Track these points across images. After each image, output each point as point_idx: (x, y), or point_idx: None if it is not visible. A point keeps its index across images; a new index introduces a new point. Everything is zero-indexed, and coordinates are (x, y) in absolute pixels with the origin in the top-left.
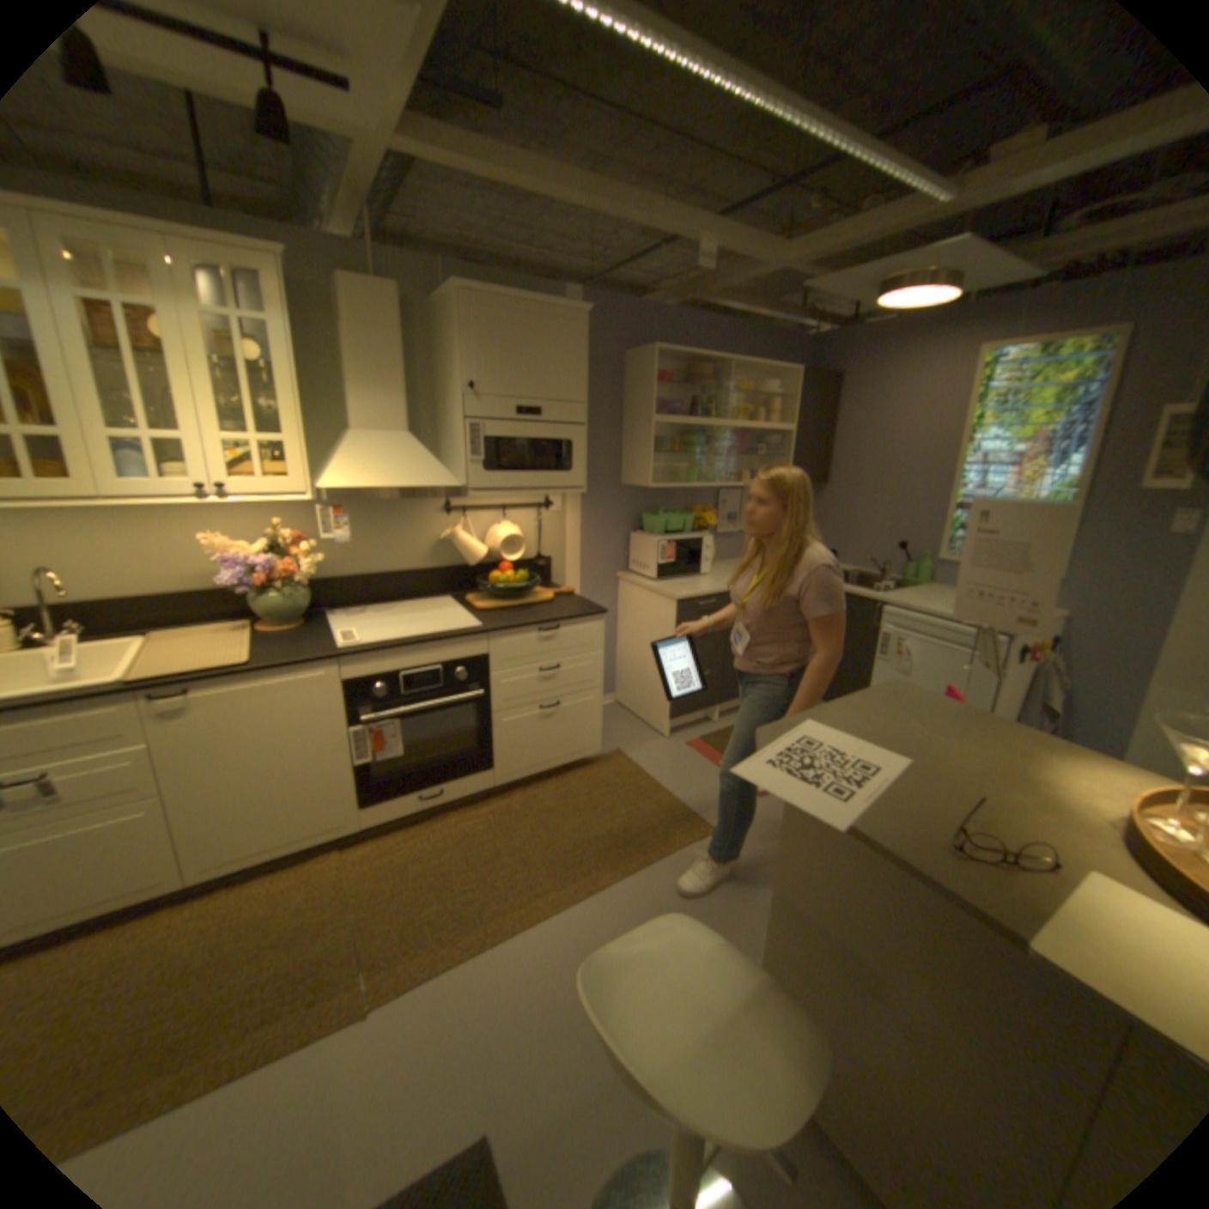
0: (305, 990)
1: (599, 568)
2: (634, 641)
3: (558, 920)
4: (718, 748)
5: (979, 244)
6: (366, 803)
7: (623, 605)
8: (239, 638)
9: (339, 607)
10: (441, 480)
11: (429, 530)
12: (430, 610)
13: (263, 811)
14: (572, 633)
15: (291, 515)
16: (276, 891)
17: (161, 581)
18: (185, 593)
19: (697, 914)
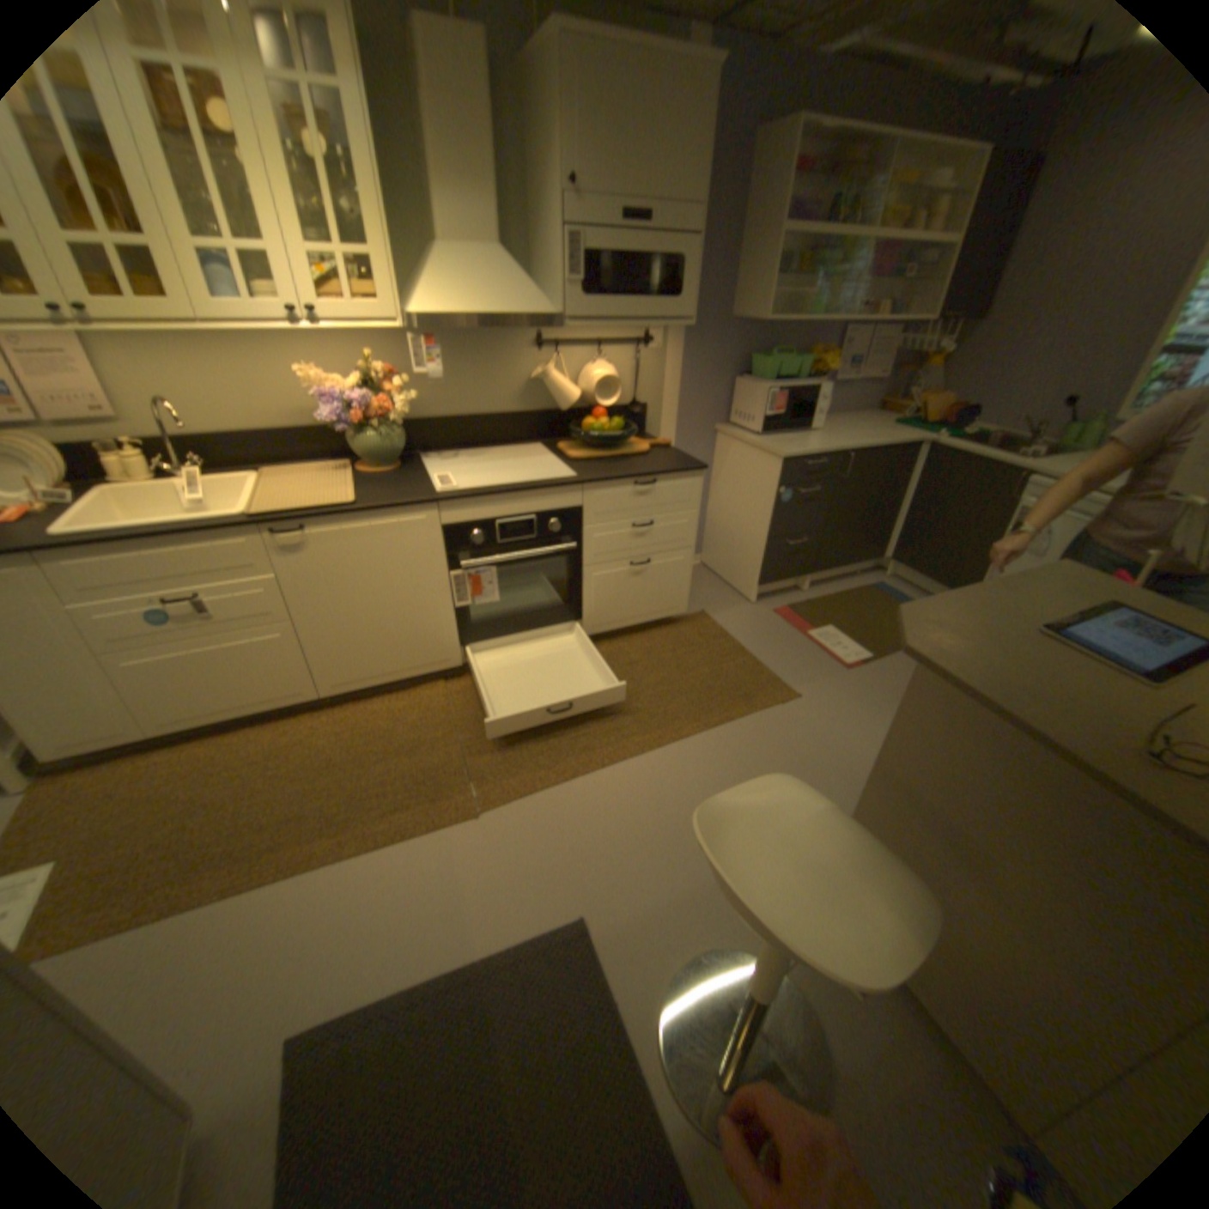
0: (428, 790)
1: (698, 418)
2: (729, 502)
3: (644, 760)
4: (807, 617)
5: None
6: (467, 642)
7: (720, 462)
8: (344, 478)
9: (433, 451)
10: (537, 306)
11: (521, 368)
12: (523, 458)
13: (380, 642)
14: (668, 489)
15: (381, 348)
16: (396, 709)
17: (267, 417)
18: (290, 430)
19: (777, 769)
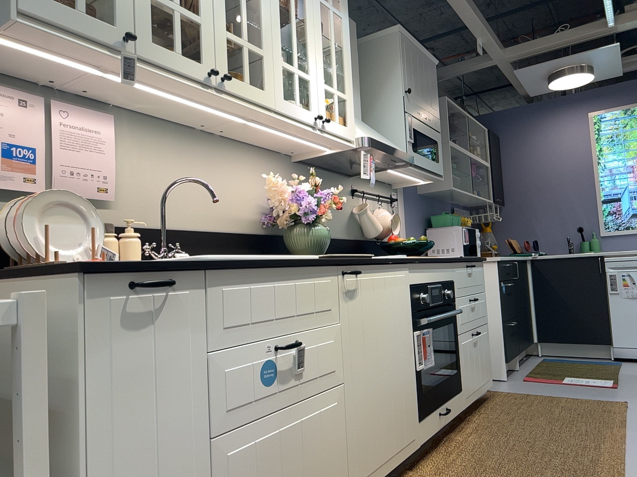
0: None
1: None
2: None
3: (632, 452)
4: (546, 376)
5: (618, 50)
6: (422, 413)
7: None
8: None
9: None
10: (403, 150)
11: (347, 207)
12: None
13: (385, 412)
14: (477, 272)
15: (286, 178)
16: None
17: (216, 219)
18: (230, 233)
19: None
